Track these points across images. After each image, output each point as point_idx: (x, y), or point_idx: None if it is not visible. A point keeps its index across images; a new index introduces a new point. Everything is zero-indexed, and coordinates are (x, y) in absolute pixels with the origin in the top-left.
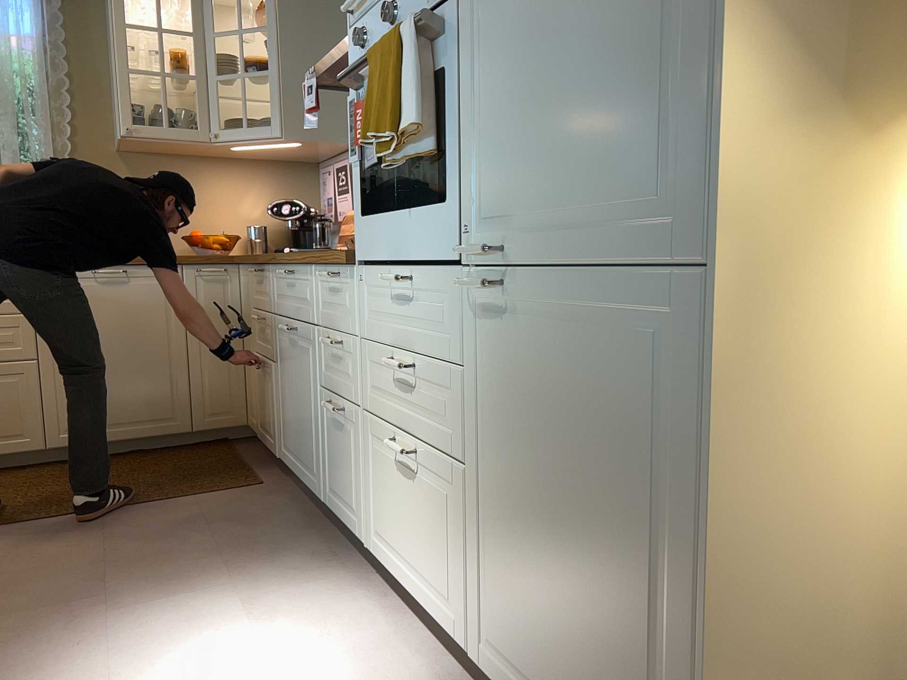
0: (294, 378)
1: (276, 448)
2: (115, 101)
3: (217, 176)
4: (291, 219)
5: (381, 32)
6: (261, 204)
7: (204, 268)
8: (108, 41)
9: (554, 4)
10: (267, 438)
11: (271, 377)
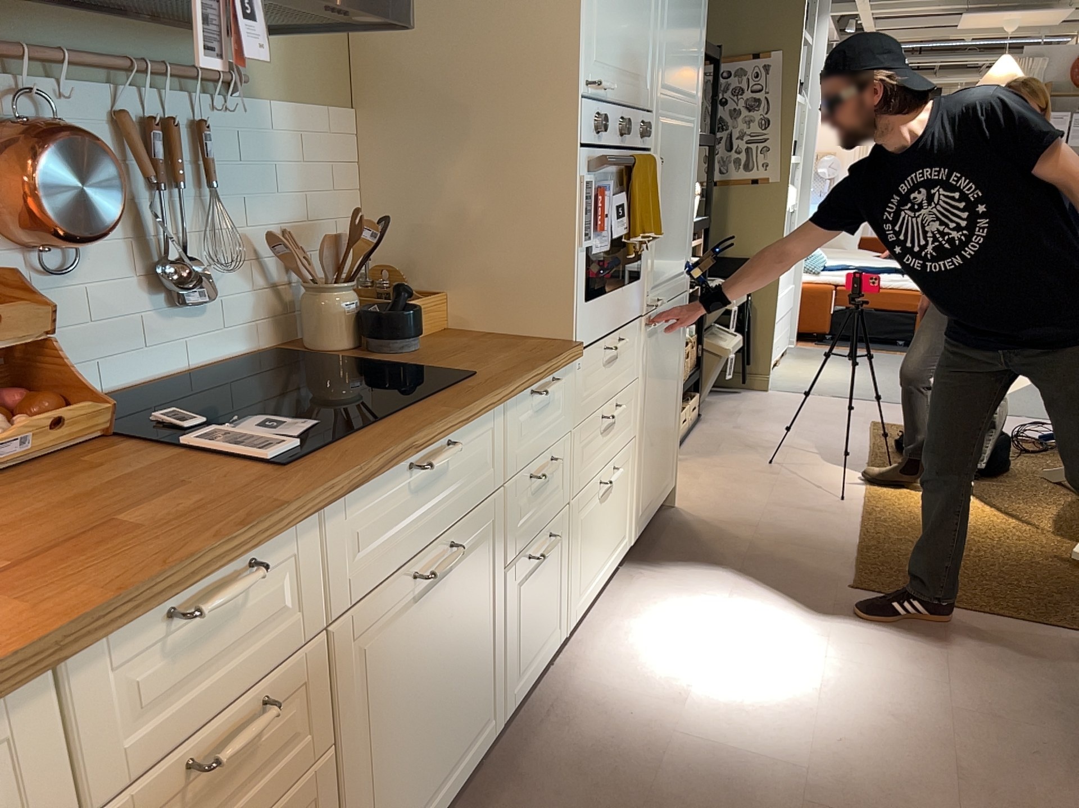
0: (432, 655)
1: None
2: None
3: None
4: None
5: (611, 134)
6: None
7: None
8: None
9: (674, 188)
10: None
11: None
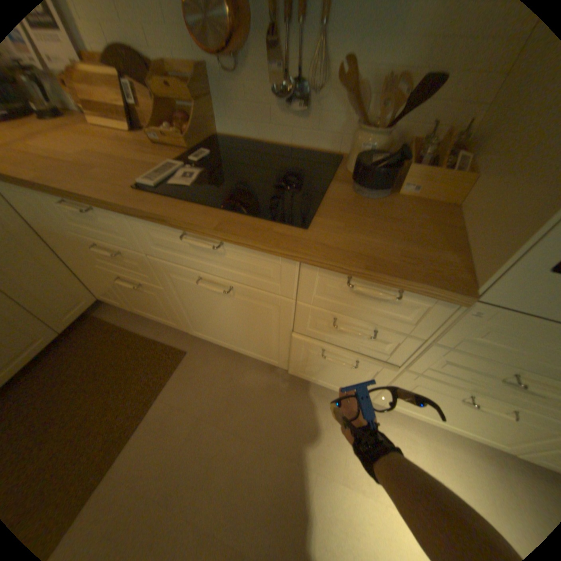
0: (223, 311)
1: (176, 326)
2: None
3: None
4: None
5: None
6: None
7: None
8: None
9: None
10: (153, 317)
11: (153, 292)
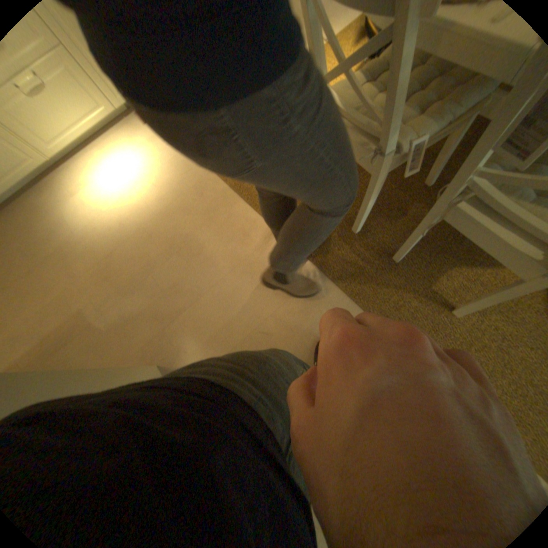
0: None
1: None
2: None
3: None
4: None
5: None
6: None
7: None
8: None
9: None
10: None
11: None
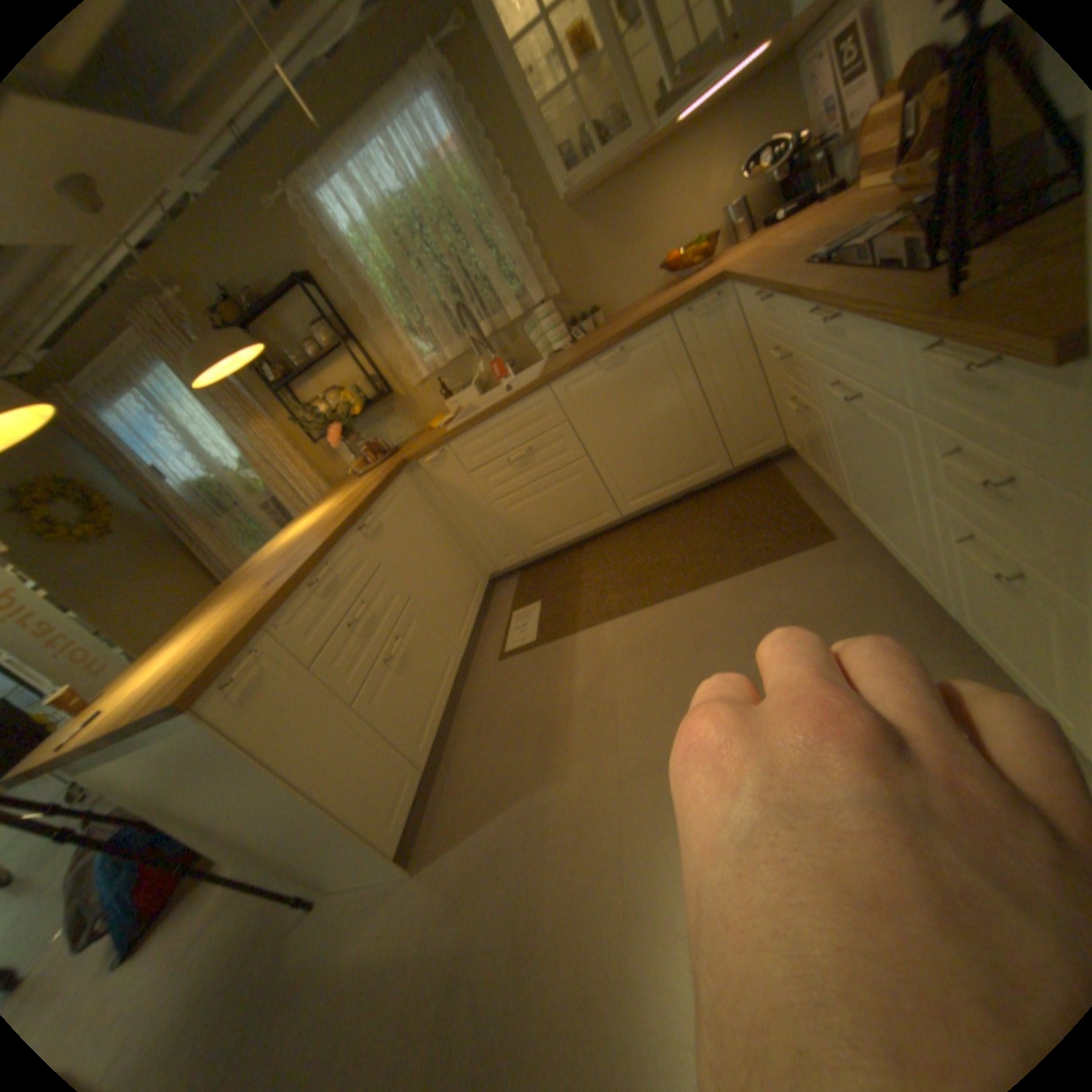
0: (867, 449)
1: (842, 494)
2: (543, 150)
3: (671, 164)
4: (778, 167)
5: None
6: (732, 166)
7: (695, 303)
8: (508, 78)
9: None
10: (825, 476)
11: (819, 421)
